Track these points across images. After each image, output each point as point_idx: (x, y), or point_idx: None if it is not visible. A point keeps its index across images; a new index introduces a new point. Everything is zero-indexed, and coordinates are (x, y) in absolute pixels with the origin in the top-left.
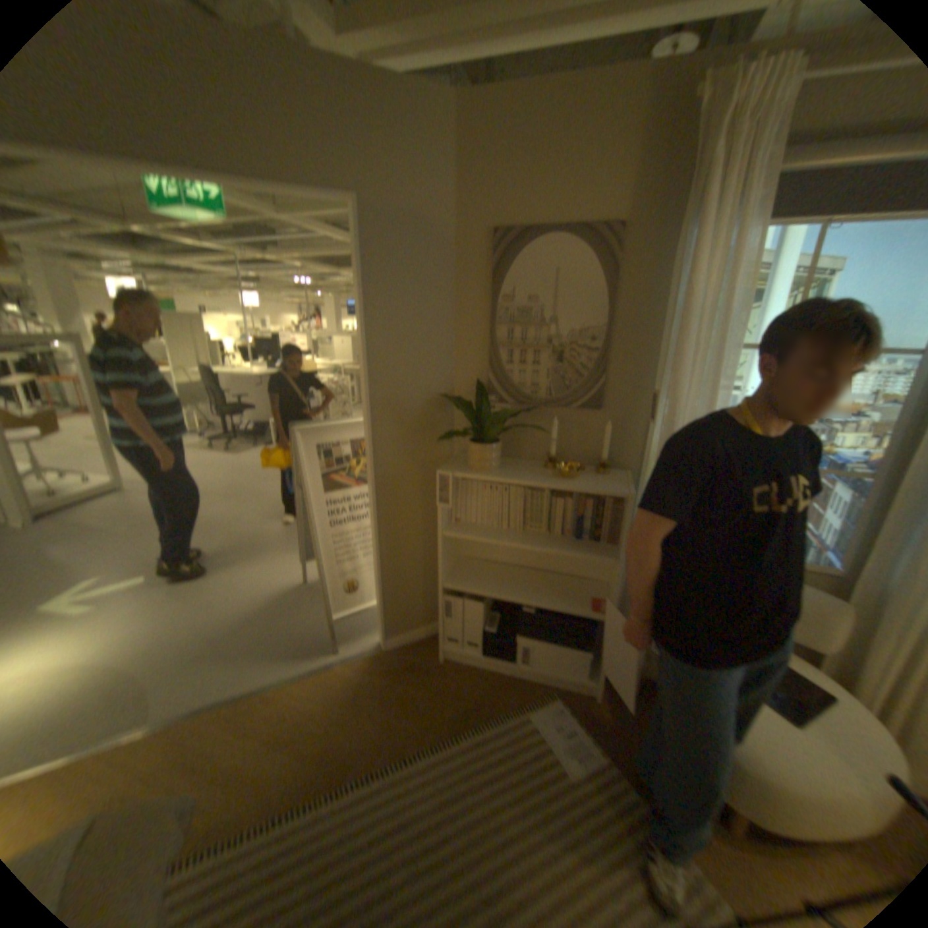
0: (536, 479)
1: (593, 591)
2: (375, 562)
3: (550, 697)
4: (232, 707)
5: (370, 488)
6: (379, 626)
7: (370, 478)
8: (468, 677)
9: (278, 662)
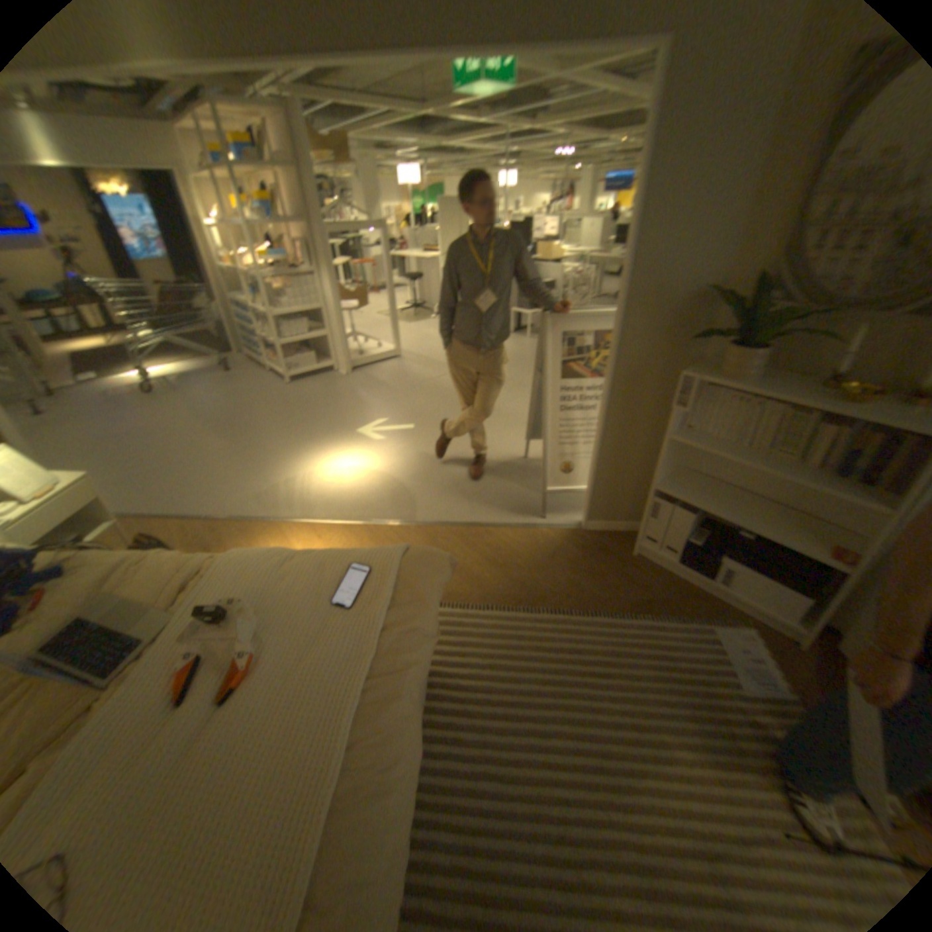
0: (807, 397)
1: (841, 540)
2: (593, 452)
3: (745, 624)
4: (465, 531)
5: (605, 381)
6: (584, 509)
7: (607, 371)
8: (659, 577)
9: (499, 512)
